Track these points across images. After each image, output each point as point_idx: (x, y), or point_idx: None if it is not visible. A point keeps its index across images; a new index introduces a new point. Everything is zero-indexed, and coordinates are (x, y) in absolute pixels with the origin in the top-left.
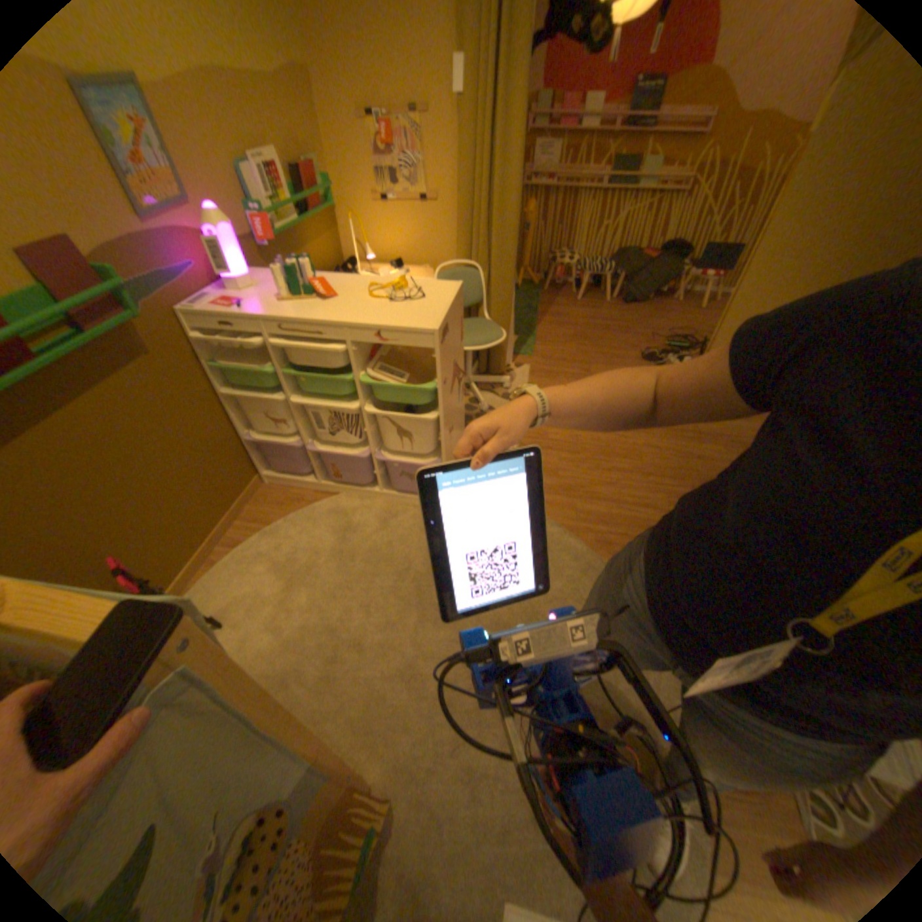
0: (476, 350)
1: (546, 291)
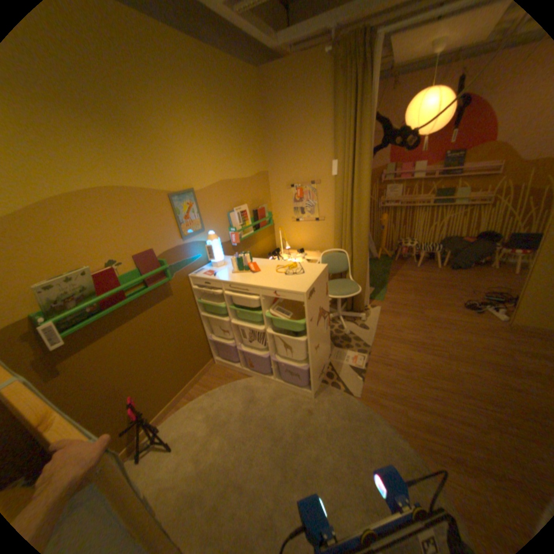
0: (341, 297)
1: (396, 260)
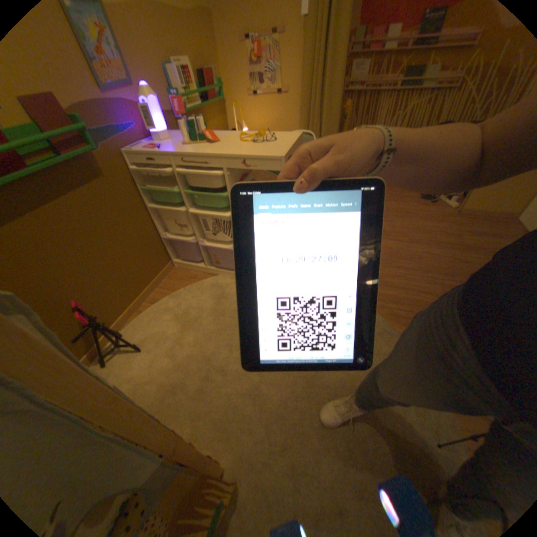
0: None
1: None
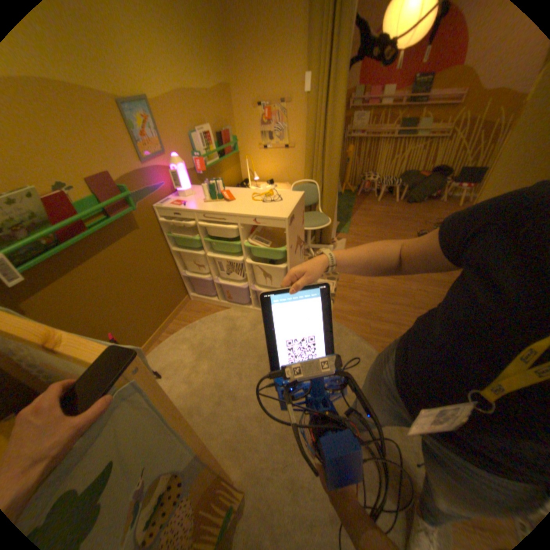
0: (313, 229)
1: (358, 196)
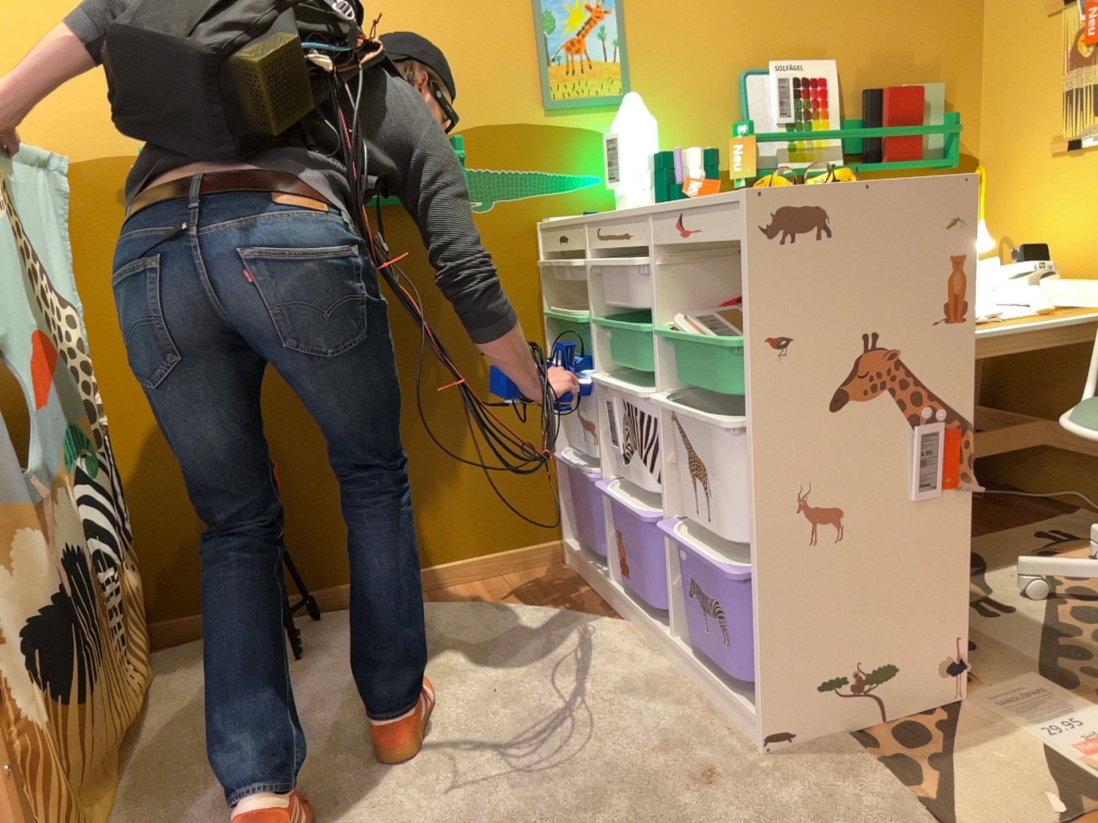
0: None
1: None
